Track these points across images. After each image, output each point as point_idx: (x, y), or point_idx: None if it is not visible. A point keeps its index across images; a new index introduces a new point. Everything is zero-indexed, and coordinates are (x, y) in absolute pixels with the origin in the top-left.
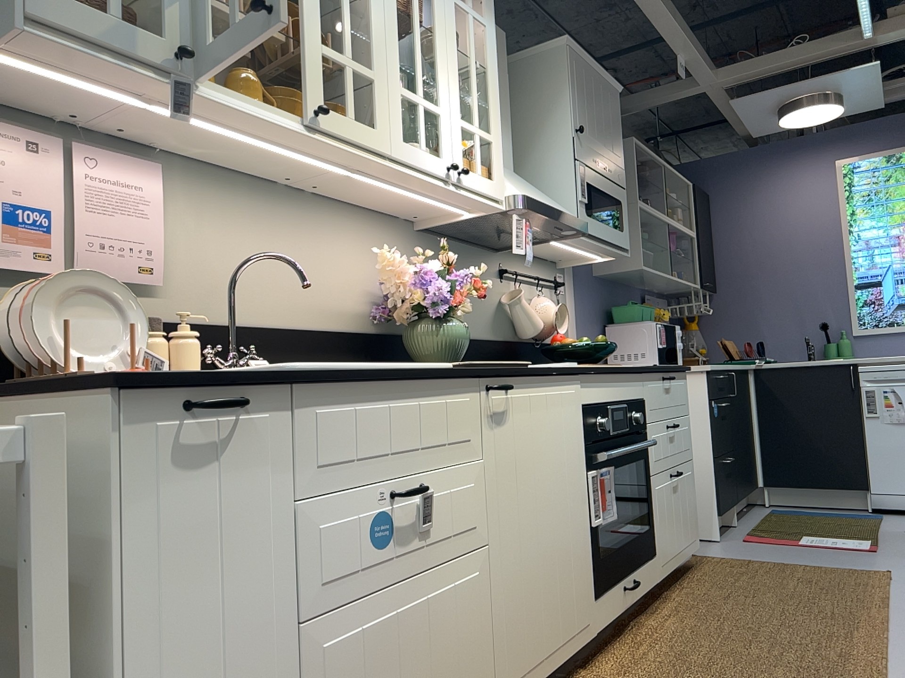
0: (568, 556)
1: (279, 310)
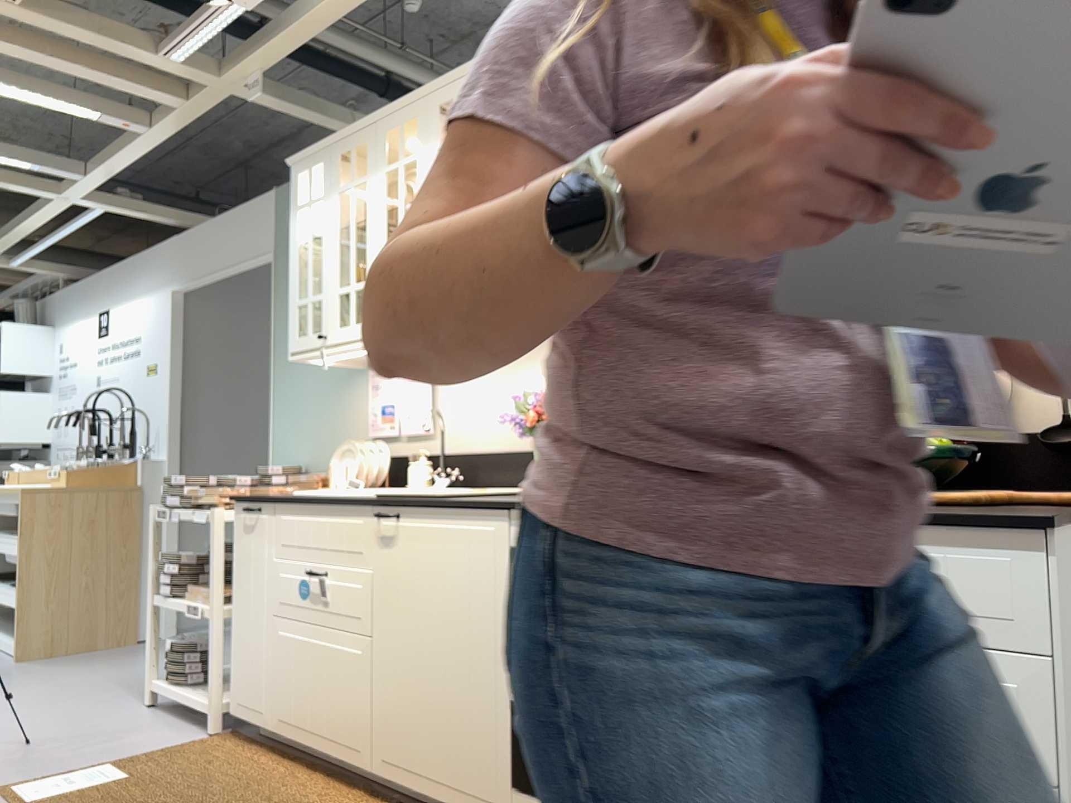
0: (463, 705)
1: (499, 437)
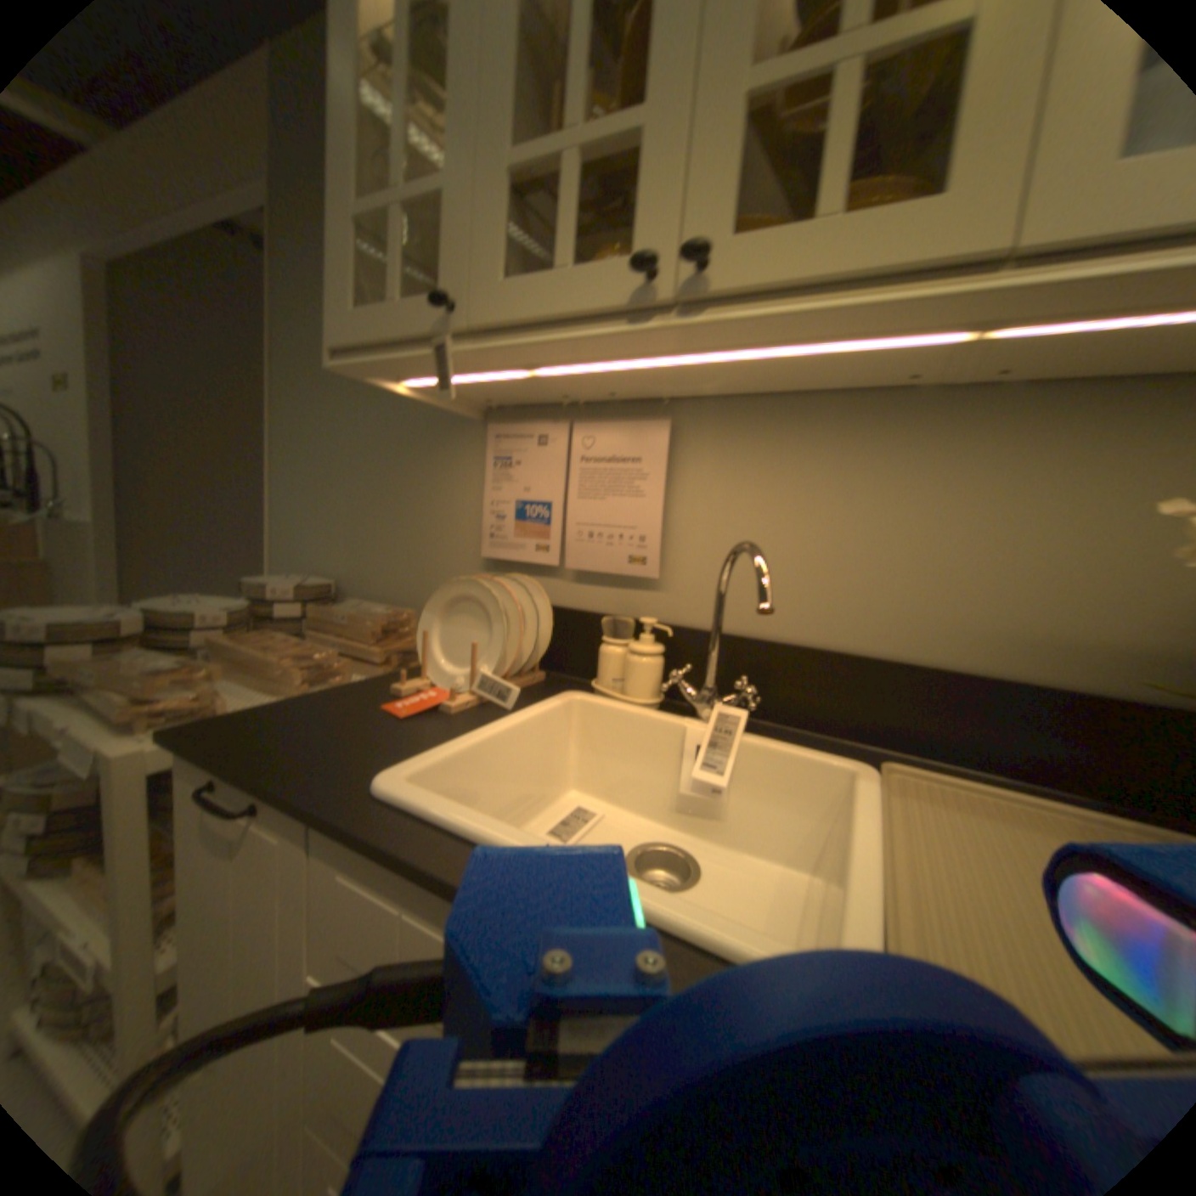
0: None
1: (877, 623)
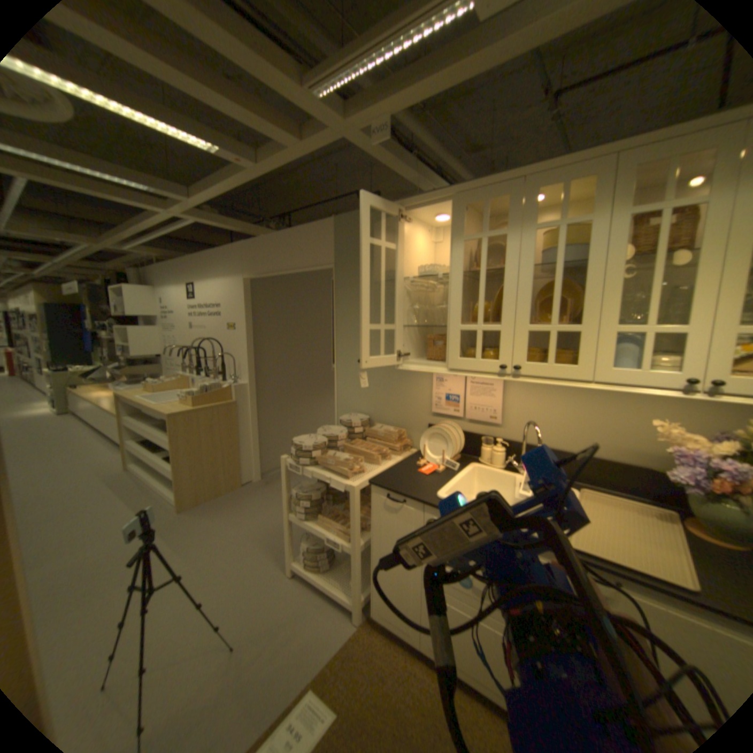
0: None
1: (579, 444)
